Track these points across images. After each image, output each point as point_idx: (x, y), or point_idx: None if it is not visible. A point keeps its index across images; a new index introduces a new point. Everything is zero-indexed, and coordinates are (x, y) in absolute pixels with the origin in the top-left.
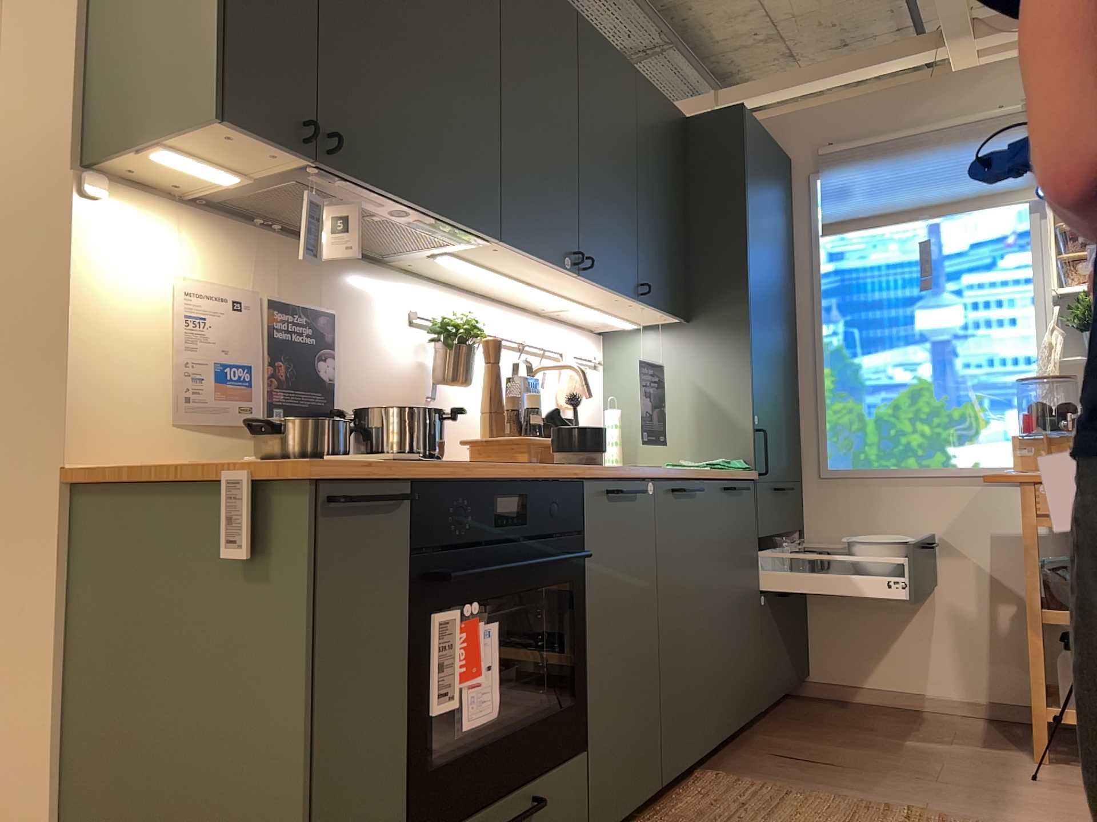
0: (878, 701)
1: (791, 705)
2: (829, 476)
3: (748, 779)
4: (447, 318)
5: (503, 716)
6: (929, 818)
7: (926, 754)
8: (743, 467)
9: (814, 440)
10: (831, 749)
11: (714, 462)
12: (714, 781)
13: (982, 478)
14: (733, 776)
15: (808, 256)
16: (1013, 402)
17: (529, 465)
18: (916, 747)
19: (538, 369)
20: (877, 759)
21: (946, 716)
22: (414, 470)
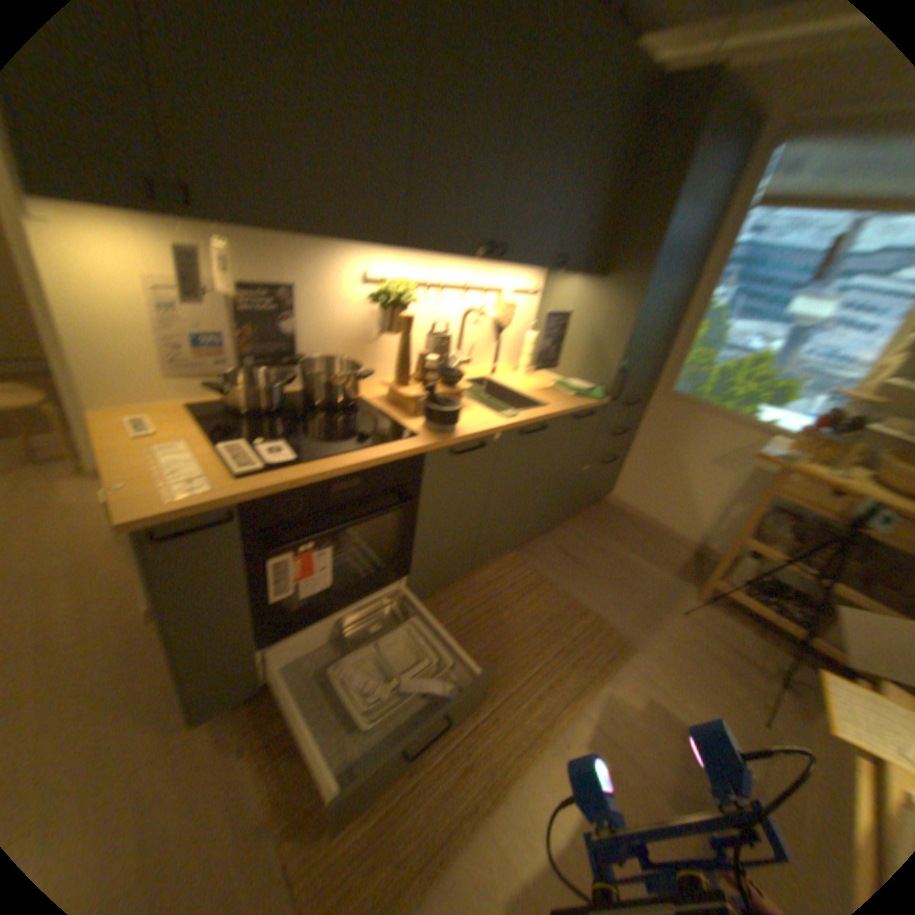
0: (641, 519)
1: (592, 507)
2: (671, 394)
3: (530, 563)
4: (388, 284)
5: (353, 565)
6: (602, 629)
7: (638, 572)
8: (596, 398)
9: (673, 368)
10: (590, 551)
11: (584, 384)
12: (511, 561)
13: (772, 432)
14: (525, 558)
15: (735, 221)
16: (828, 394)
17: (377, 450)
18: (637, 565)
19: (471, 310)
20: (609, 567)
21: (673, 542)
22: (237, 499)
